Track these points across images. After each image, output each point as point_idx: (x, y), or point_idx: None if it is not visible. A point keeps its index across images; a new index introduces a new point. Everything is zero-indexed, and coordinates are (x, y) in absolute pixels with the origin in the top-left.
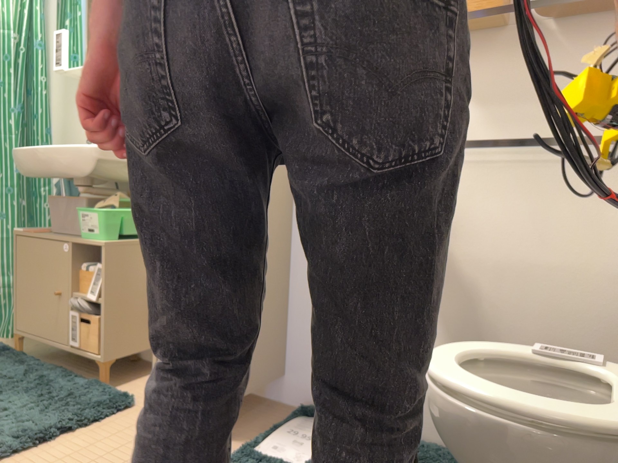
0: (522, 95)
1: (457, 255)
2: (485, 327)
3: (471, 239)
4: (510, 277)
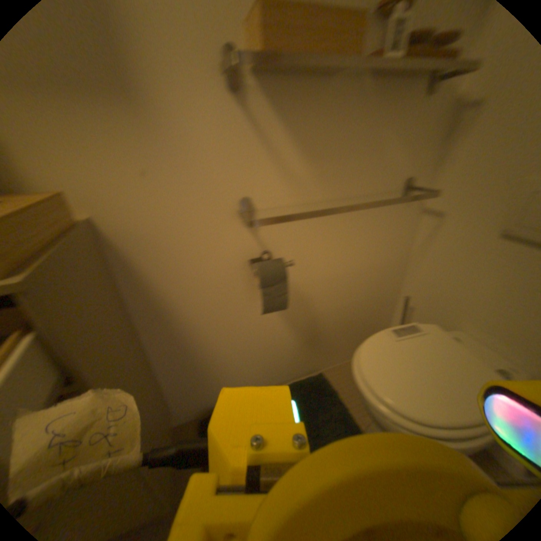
0: (352, 149)
1: (304, 283)
2: (321, 316)
3: (313, 269)
4: (335, 285)
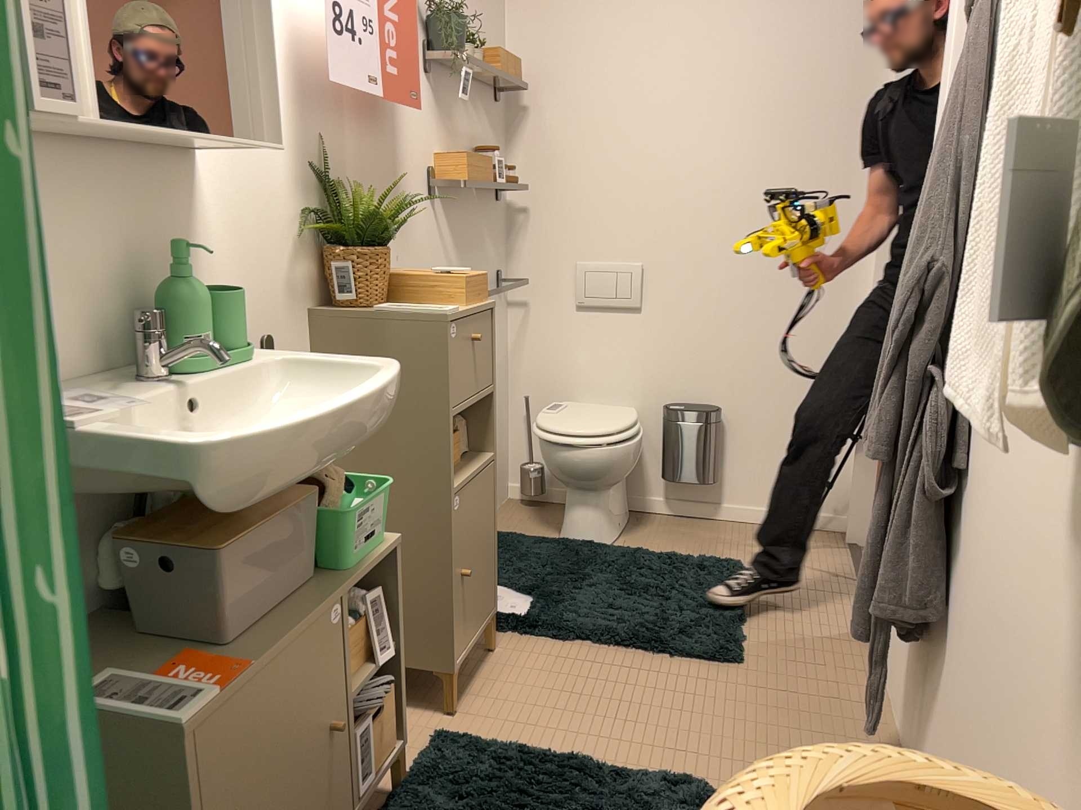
0: (472, 245)
1: None
2: None
3: None
4: None
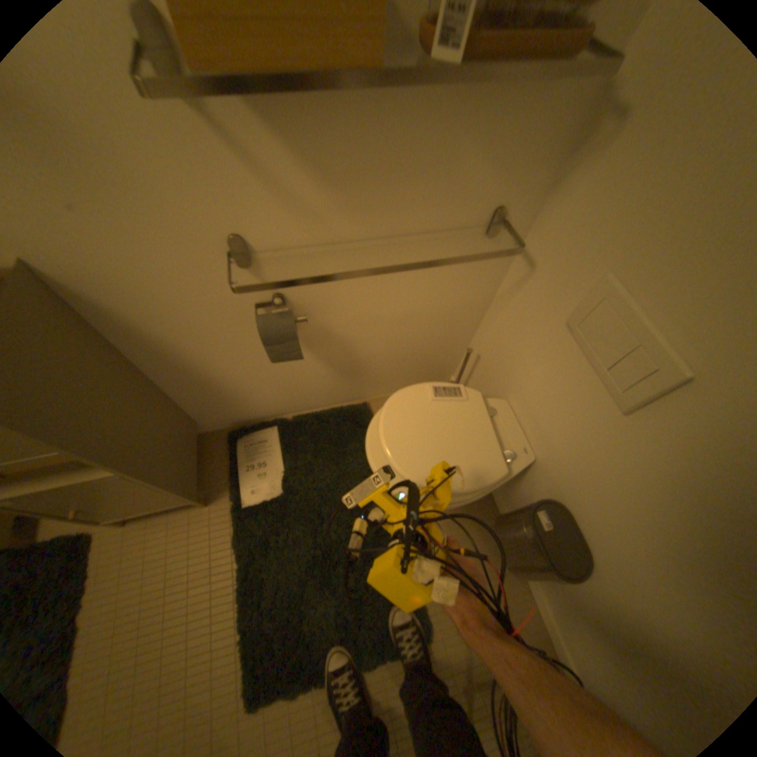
0: (391, 168)
1: (331, 324)
2: (359, 355)
3: (342, 312)
4: (376, 327)
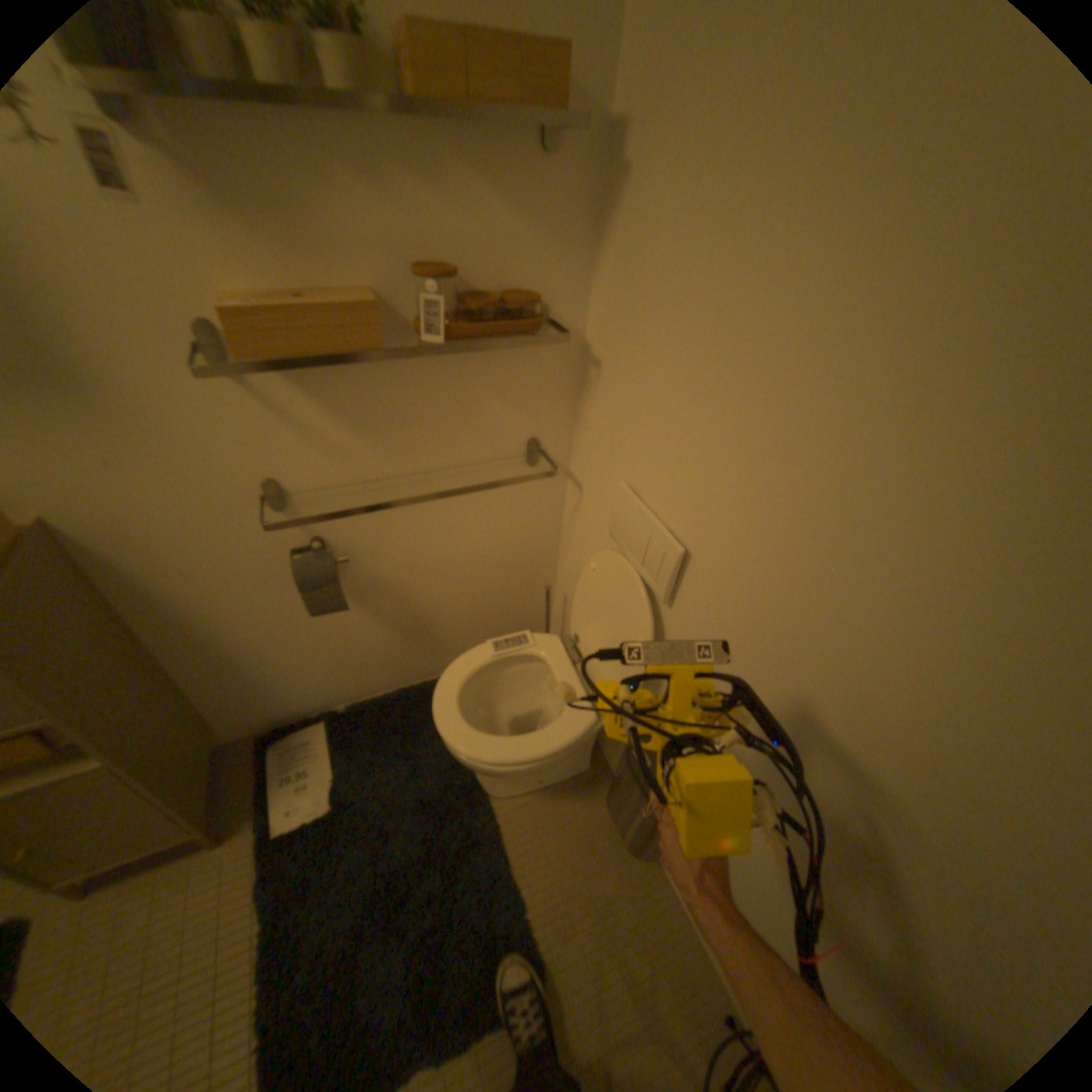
0: (419, 416)
1: (383, 571)
2: (423, 609)
3: (394, 555)
4: (436, 571)
